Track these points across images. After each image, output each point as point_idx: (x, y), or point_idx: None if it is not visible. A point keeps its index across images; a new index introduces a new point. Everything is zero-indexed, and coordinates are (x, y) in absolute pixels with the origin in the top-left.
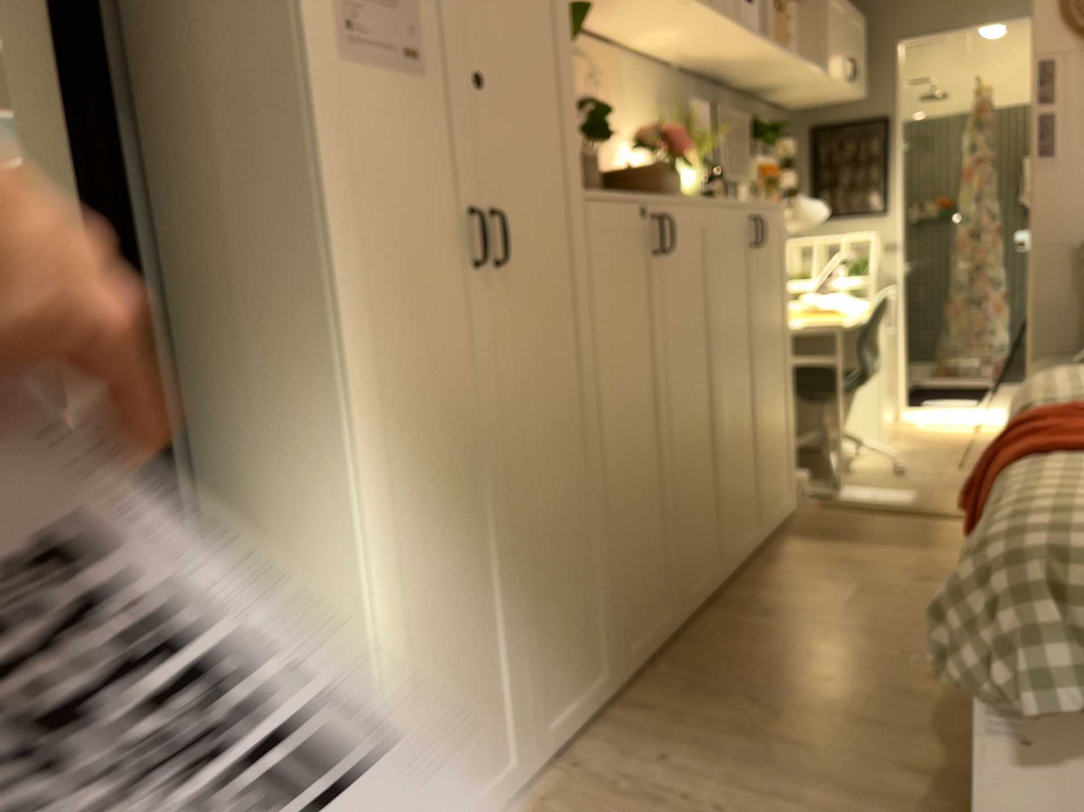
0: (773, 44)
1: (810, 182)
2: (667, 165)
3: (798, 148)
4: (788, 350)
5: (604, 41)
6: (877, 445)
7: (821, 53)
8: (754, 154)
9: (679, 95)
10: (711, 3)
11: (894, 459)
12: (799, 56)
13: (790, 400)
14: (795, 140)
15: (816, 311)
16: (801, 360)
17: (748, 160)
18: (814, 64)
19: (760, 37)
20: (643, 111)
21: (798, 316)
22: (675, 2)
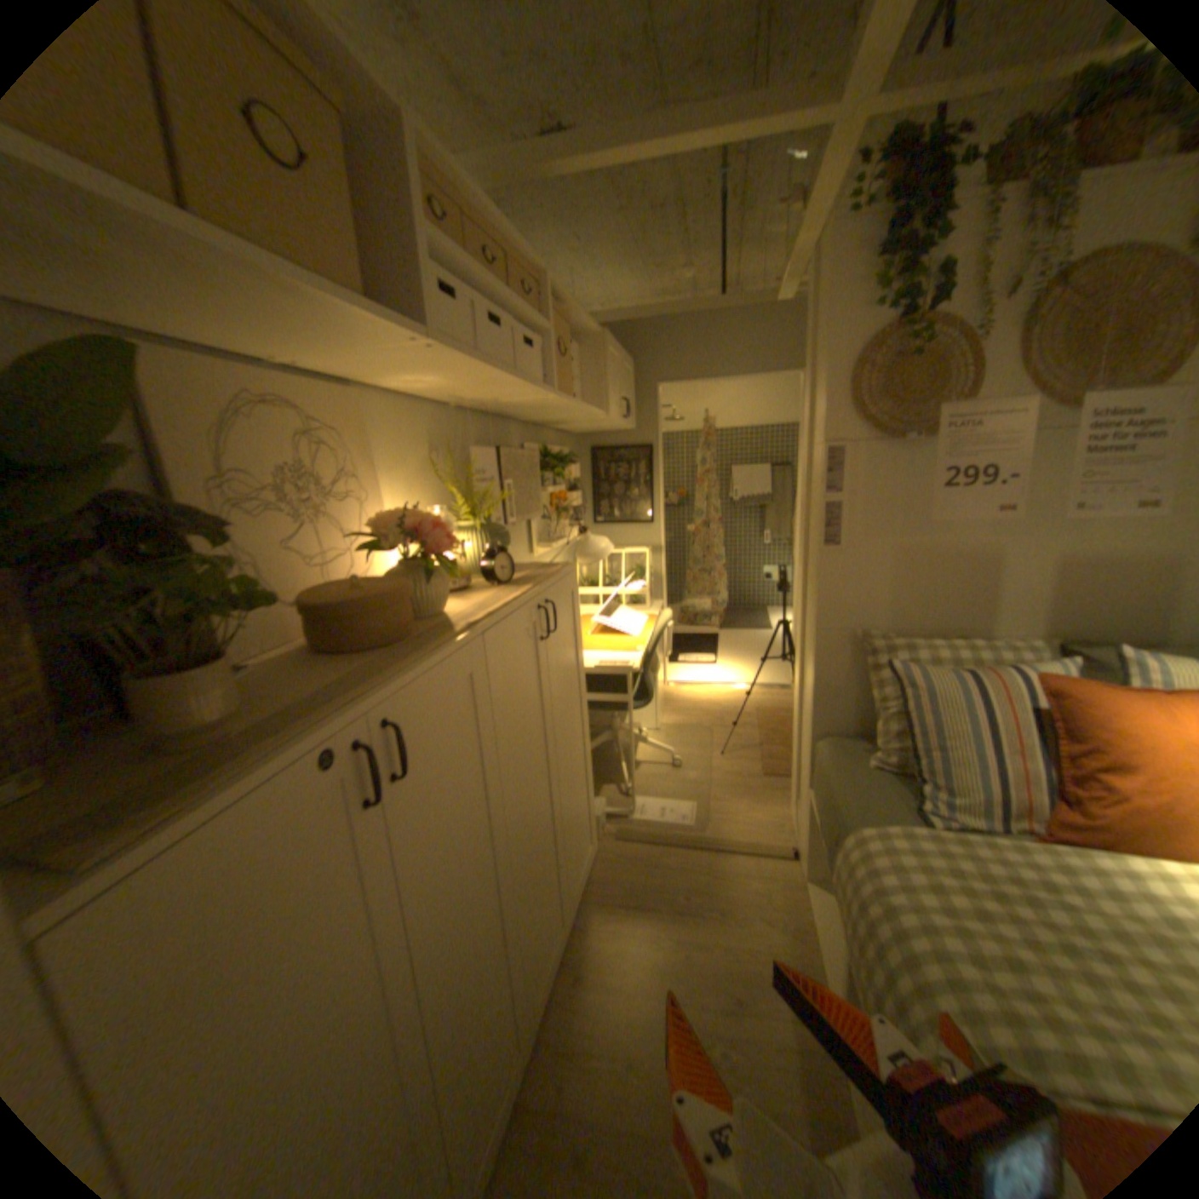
0: (561, 394)
1: (595, 494)
2: (427, 568)
3: (584, 465)
4: (586, 707)
5: (343, 381)
6: (660, 745)
7: (605, 397)
8: (548, 482)
9: (465, 436)
10: (479, 352)
11: (674, 755)
12: (587, 403)
13: (589, 753)
14: (581, 458)
15: (606, 629)
16: (597, 697)
17: (541, 495)
18: (599, 406)
19: (548, 389)
20: (415, 462)
21: (591, 639)
22: (422, 346)
